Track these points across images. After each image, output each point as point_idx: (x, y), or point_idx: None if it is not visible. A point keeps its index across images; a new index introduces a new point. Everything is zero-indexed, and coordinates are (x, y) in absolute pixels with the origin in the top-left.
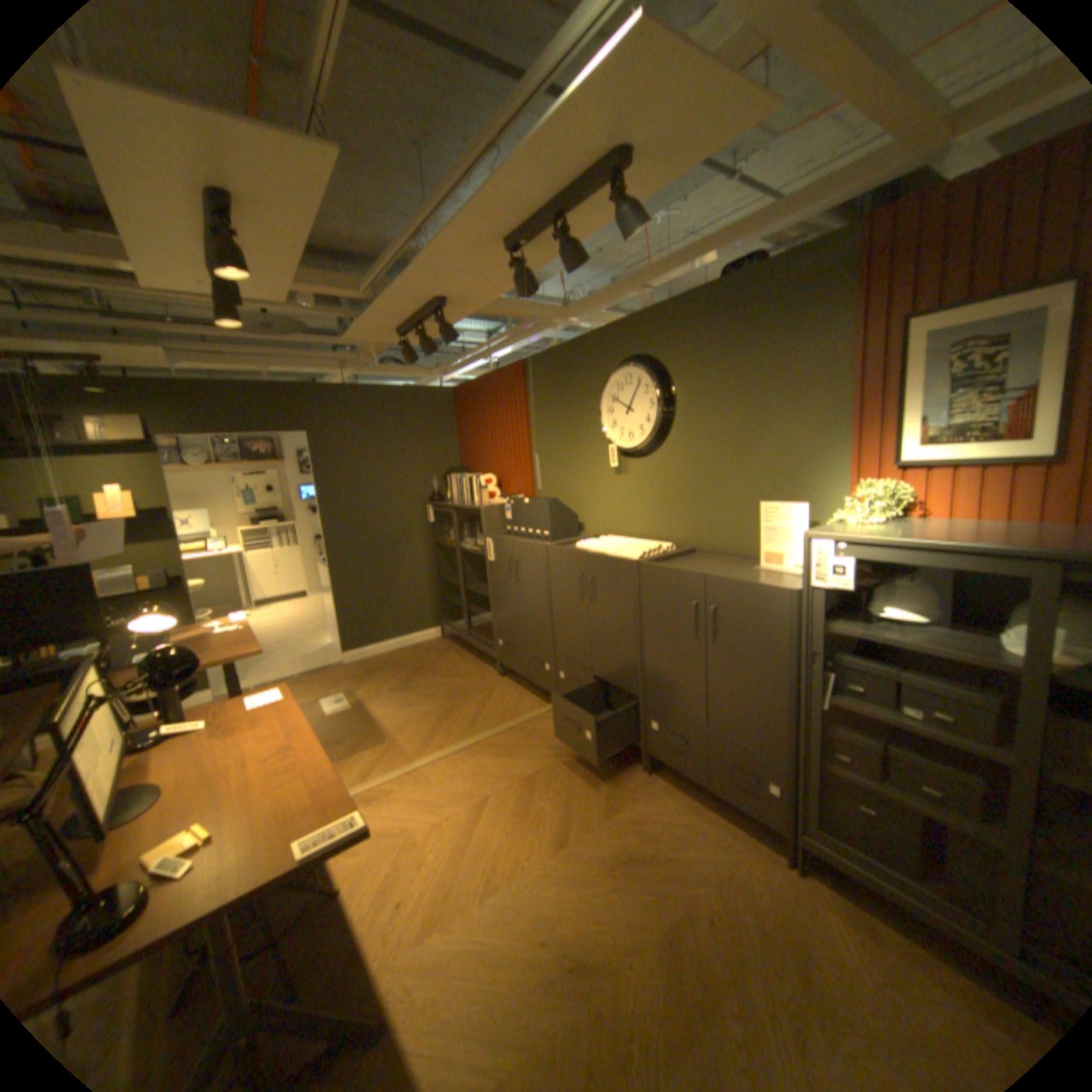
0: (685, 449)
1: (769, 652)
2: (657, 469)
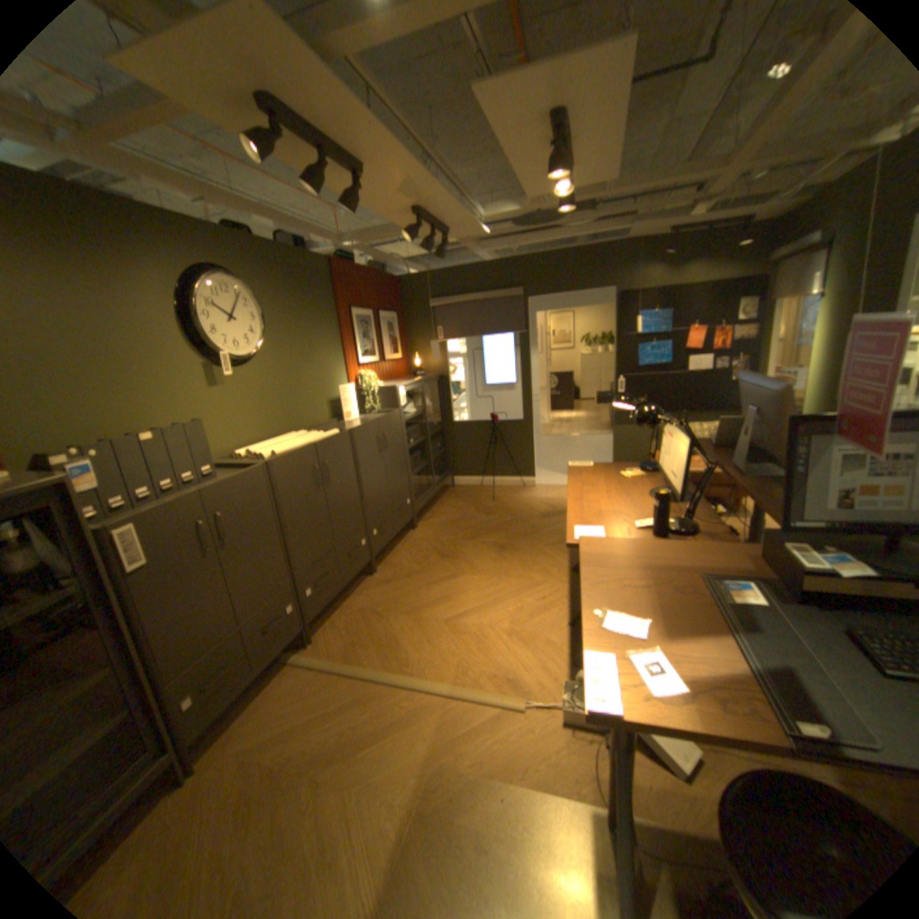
0: (275, 359)
1: (399, 442)
2: (256, 376)
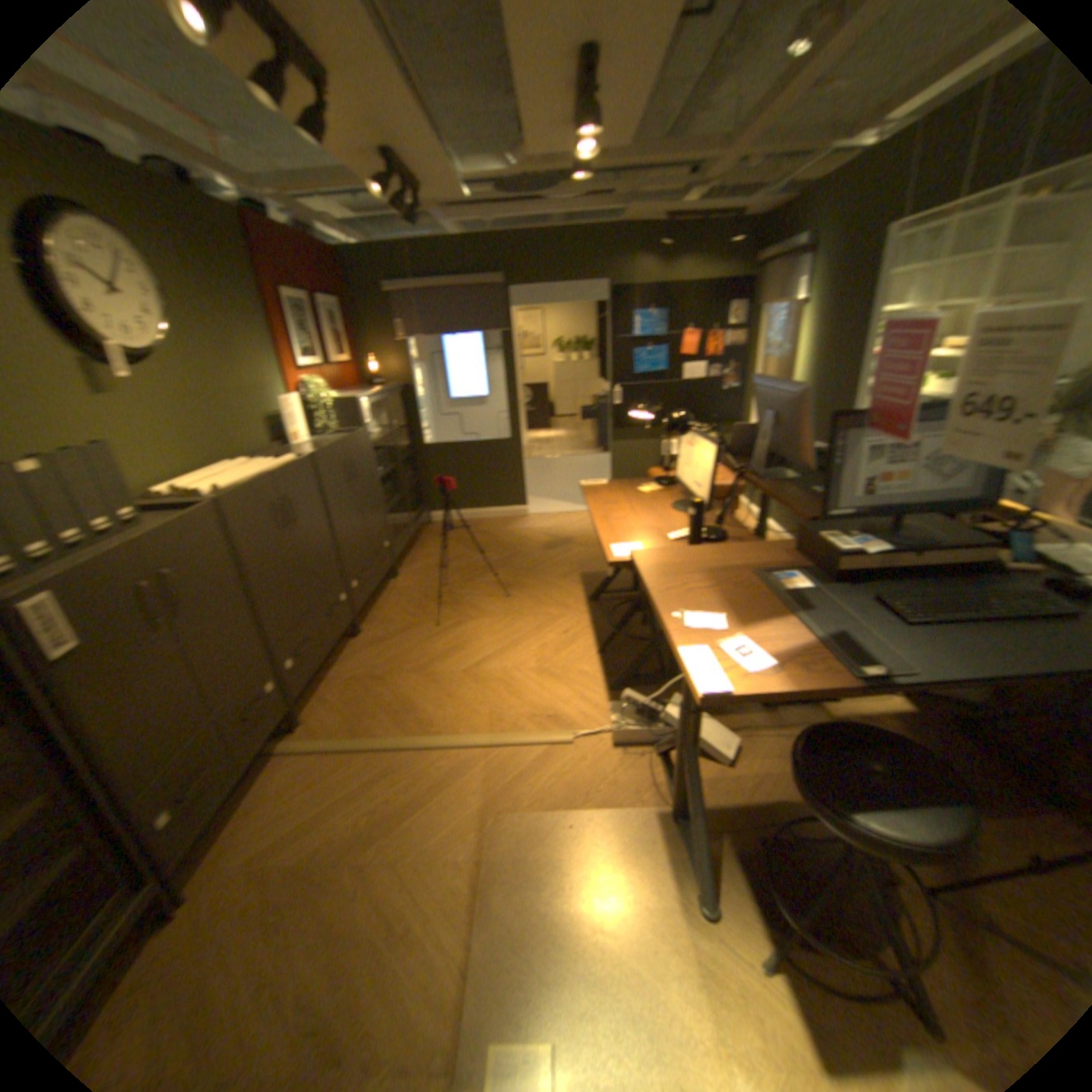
0: (180, 355)
1: (366, 470)
2: (155, 380)
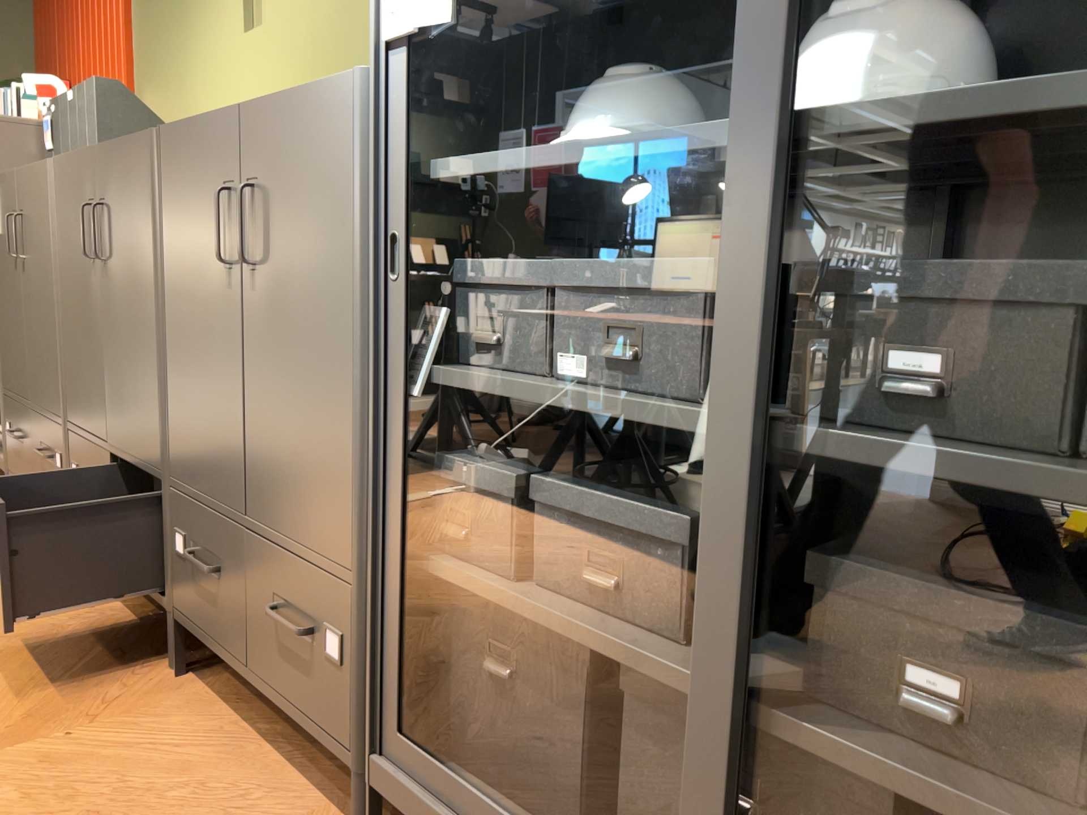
0: None
1: (324, 266)
2: None
